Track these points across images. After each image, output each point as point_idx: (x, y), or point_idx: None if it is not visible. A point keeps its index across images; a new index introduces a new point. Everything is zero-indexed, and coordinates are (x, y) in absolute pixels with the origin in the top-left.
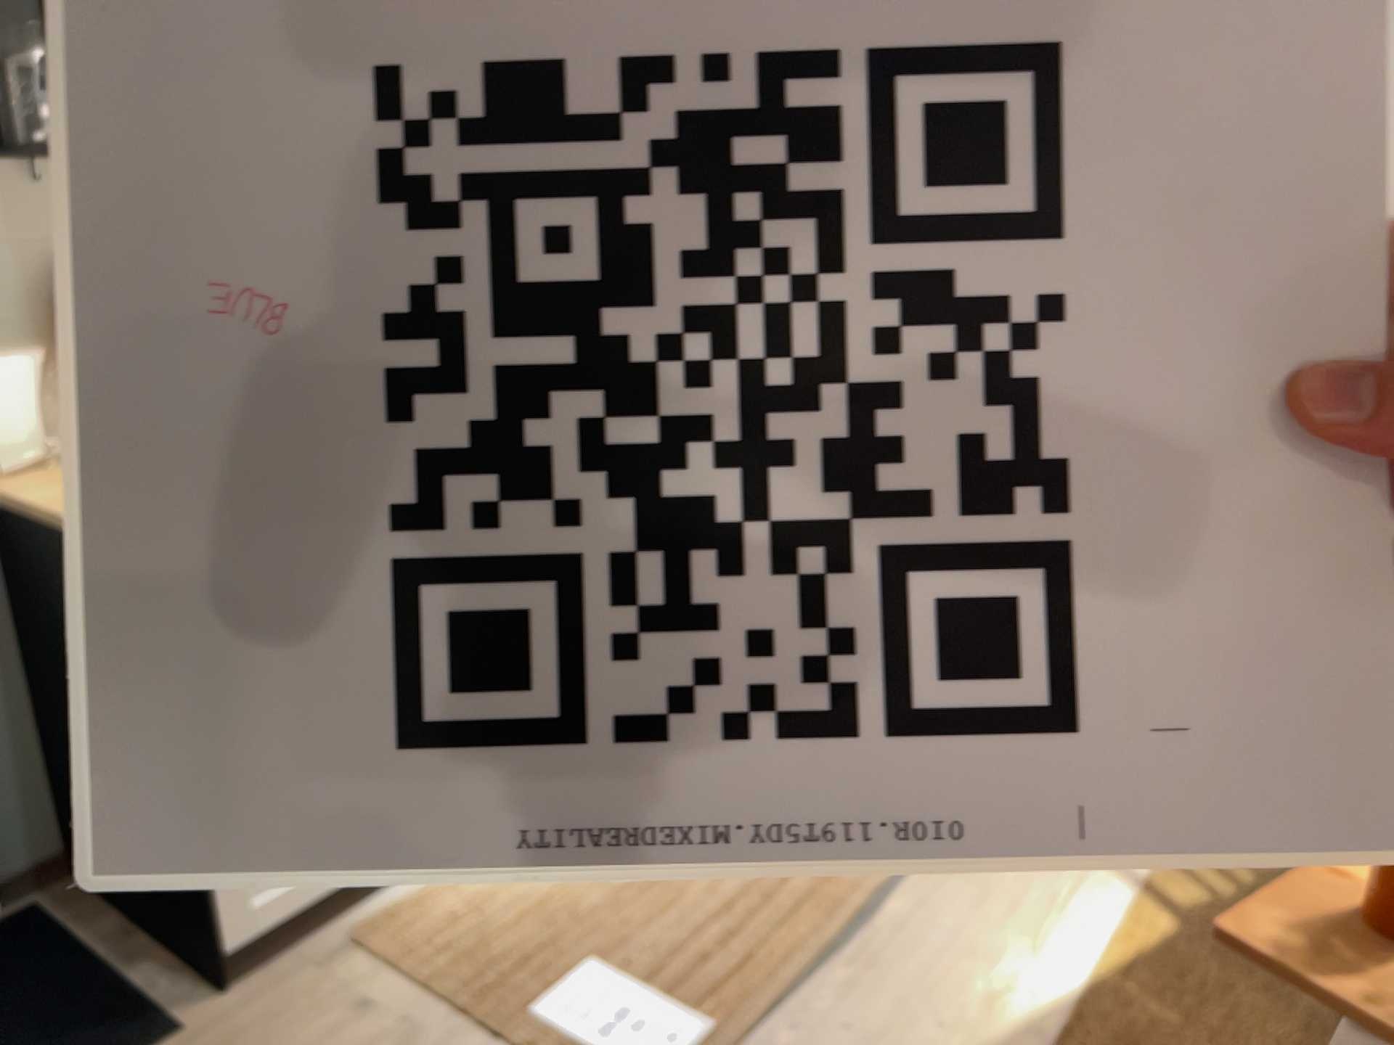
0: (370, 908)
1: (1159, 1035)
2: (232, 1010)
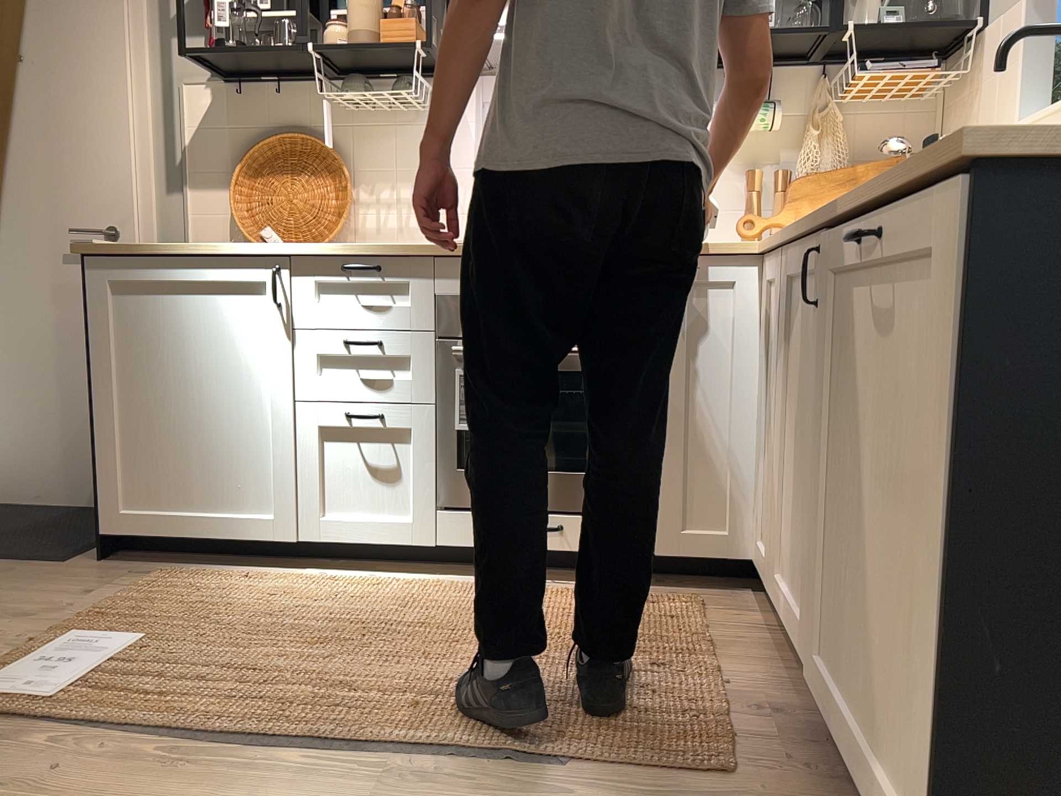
0: (201, 568)
1: None
2: (85, 567)
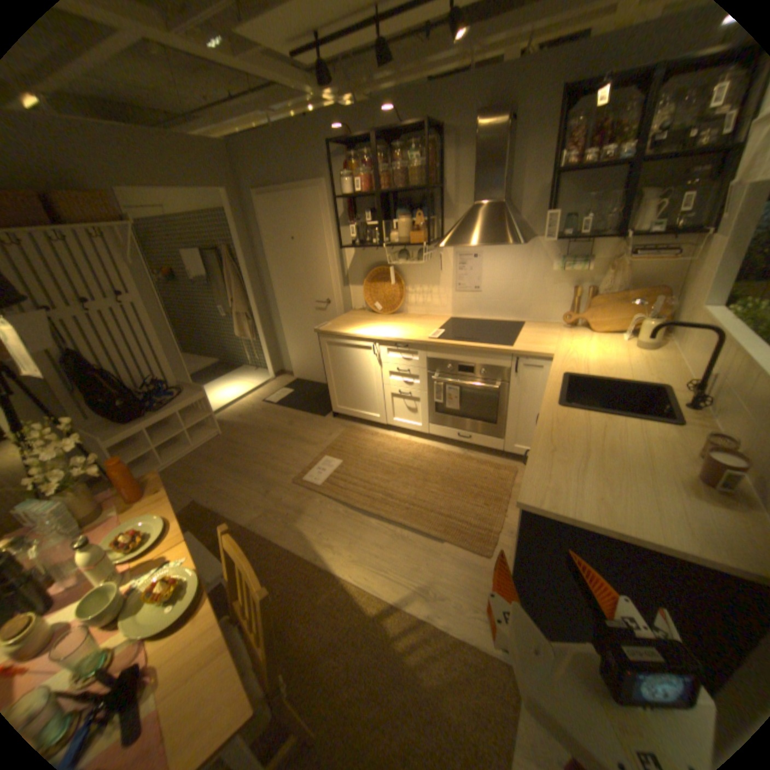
0: (360, 426)
1: (313, 595)
2: (329, 420)
